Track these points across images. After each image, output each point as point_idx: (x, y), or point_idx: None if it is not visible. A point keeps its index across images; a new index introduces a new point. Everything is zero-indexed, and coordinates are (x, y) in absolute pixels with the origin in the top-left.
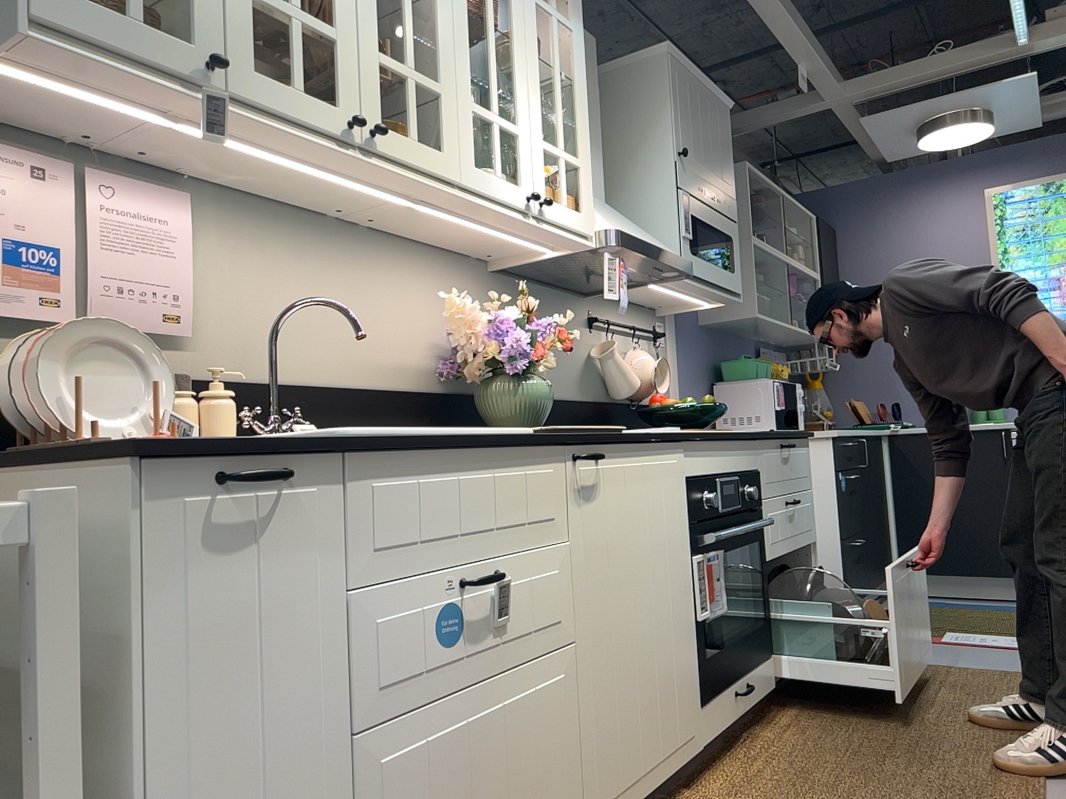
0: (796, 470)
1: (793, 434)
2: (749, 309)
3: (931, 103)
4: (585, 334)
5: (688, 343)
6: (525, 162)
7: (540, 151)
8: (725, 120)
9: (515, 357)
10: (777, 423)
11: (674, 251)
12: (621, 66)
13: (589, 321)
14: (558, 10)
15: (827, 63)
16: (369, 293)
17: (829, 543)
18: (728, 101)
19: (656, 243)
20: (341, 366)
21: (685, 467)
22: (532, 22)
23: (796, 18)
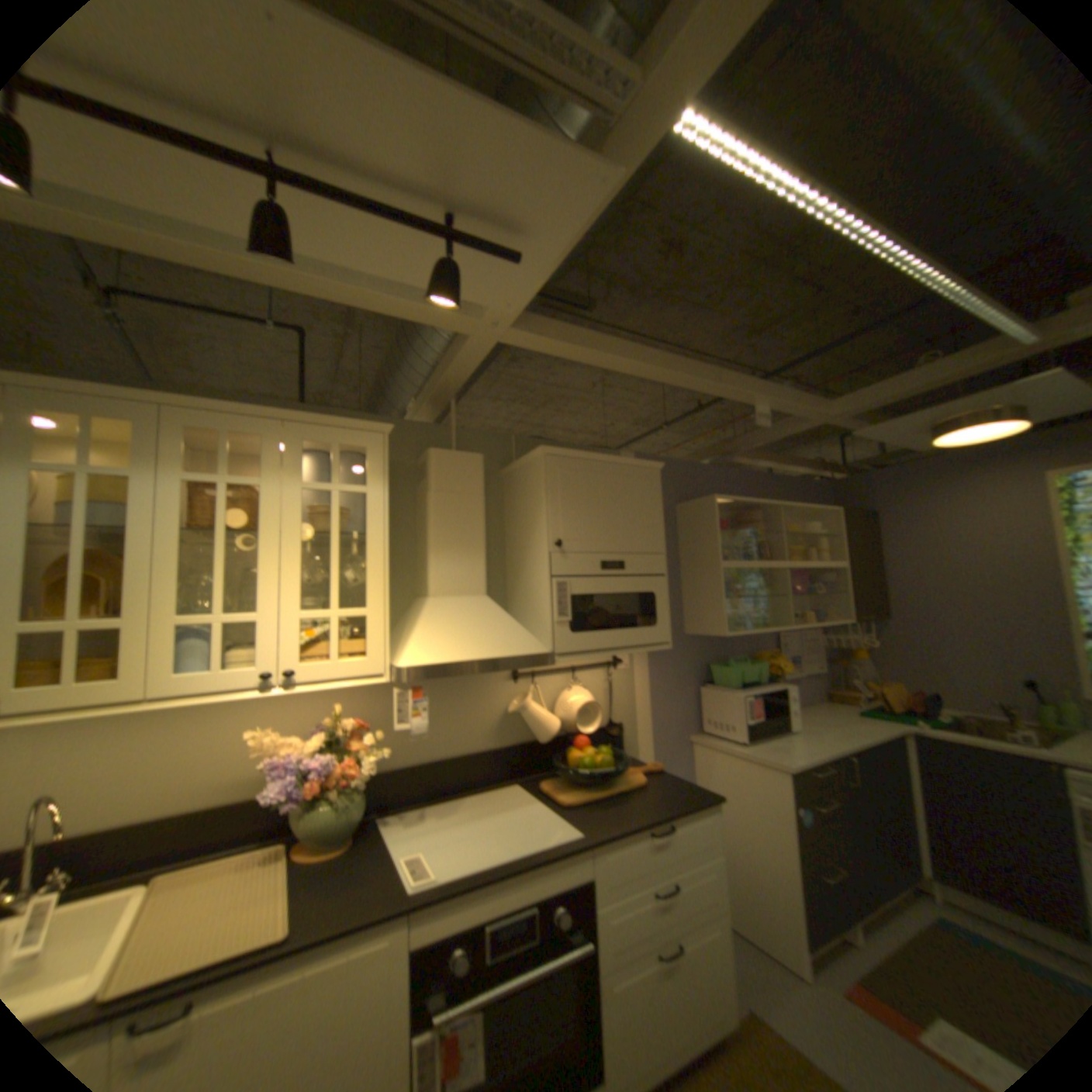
0: (684, 853)
1: (670, 821)
2: (720, 629)
3: (928, 412)
4: (505, 689)
5: (663, 657)
6: (267, 643)
7: (295, 625)
8: (647, 483)
9: (290, 799)
10: (751, 738)
11: (530, 646)
12: (522, 464)
13: (511, 677)
14: (343, 483)
15: (790, 395)
16: (206, 731)
17: (791, 879)
18: (653, 465)
19: (495, 650)
20: (164, 801)
21: (411, 943)
22: (296, 509)
23: (721, 376)
